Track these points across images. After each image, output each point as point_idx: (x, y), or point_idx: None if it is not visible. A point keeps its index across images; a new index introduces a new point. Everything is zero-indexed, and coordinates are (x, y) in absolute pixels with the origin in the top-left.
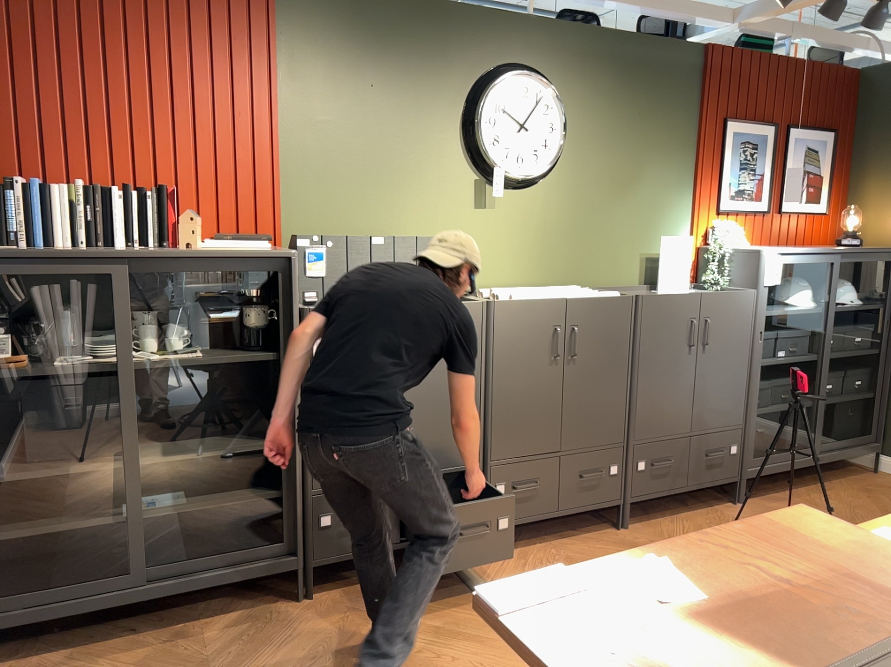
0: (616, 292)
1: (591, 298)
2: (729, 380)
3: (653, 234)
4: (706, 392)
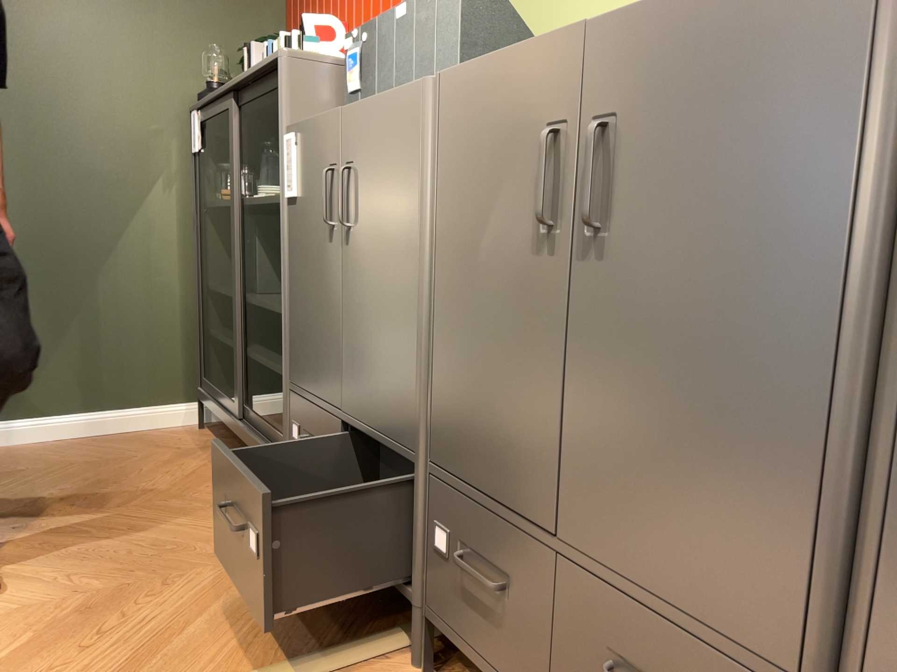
0: None
1: None
2: None
3: None
4: None
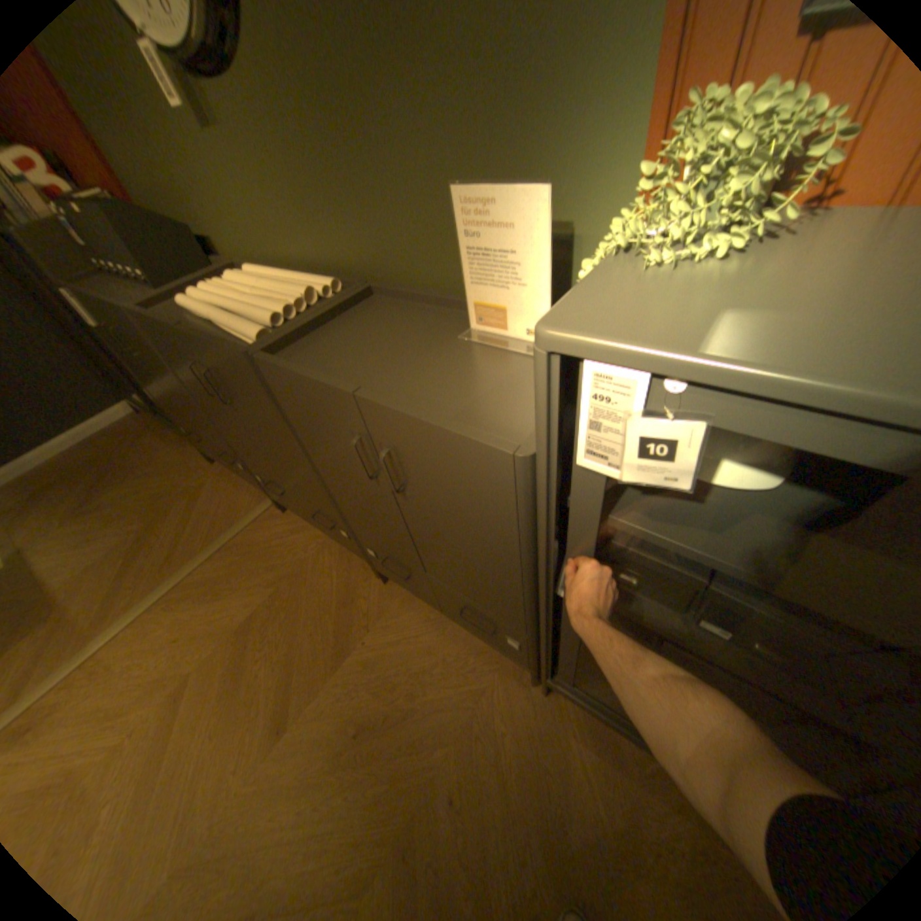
0: (255, 330)
1: (197, 337)
2: (475, 567)
3: (505, 160)
4: (432, 551)
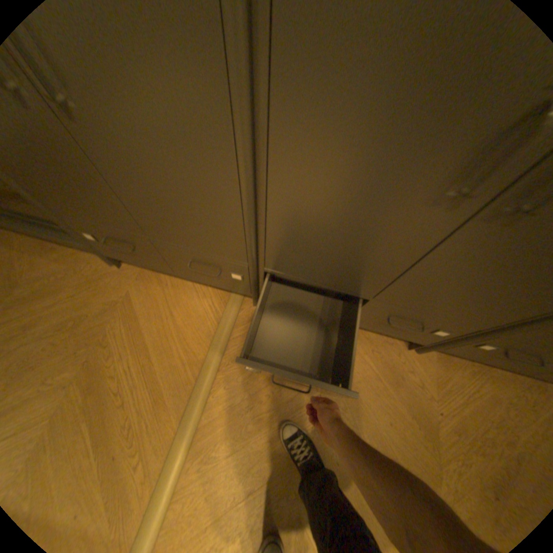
0: None
1: None
2: None
3: None
4: None
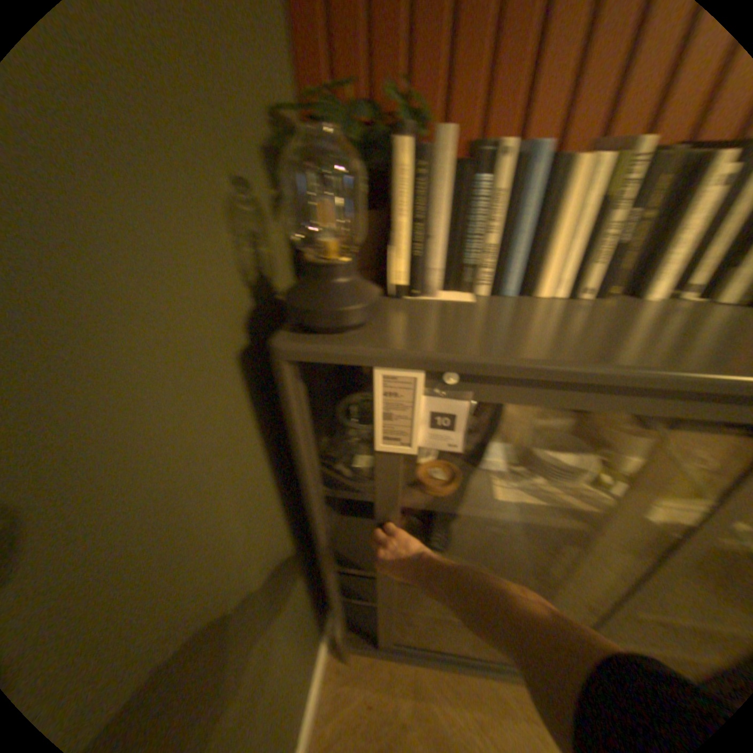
0: None
1: None
2: None
3: None
4: None
